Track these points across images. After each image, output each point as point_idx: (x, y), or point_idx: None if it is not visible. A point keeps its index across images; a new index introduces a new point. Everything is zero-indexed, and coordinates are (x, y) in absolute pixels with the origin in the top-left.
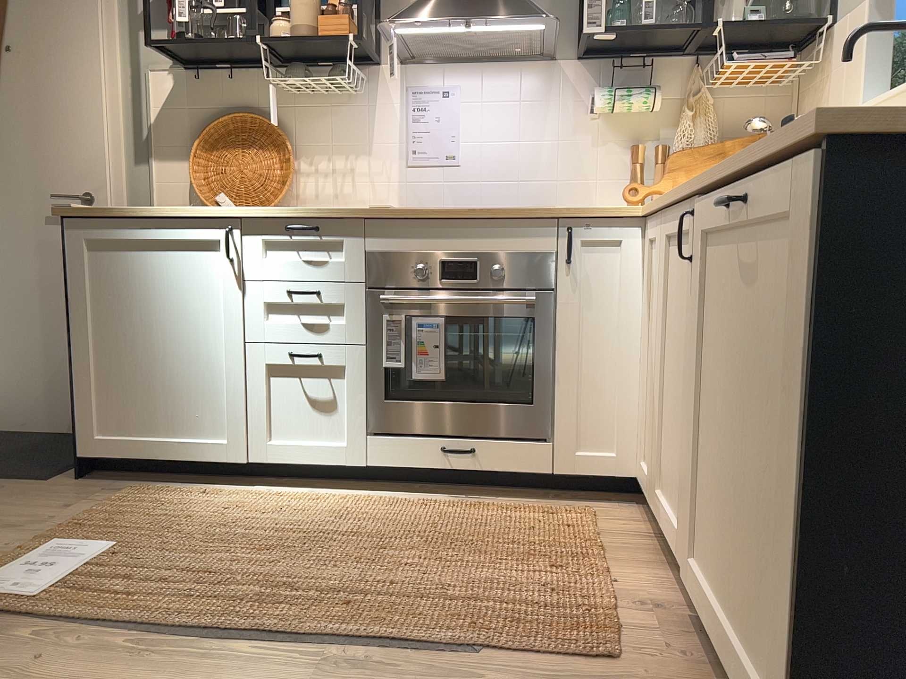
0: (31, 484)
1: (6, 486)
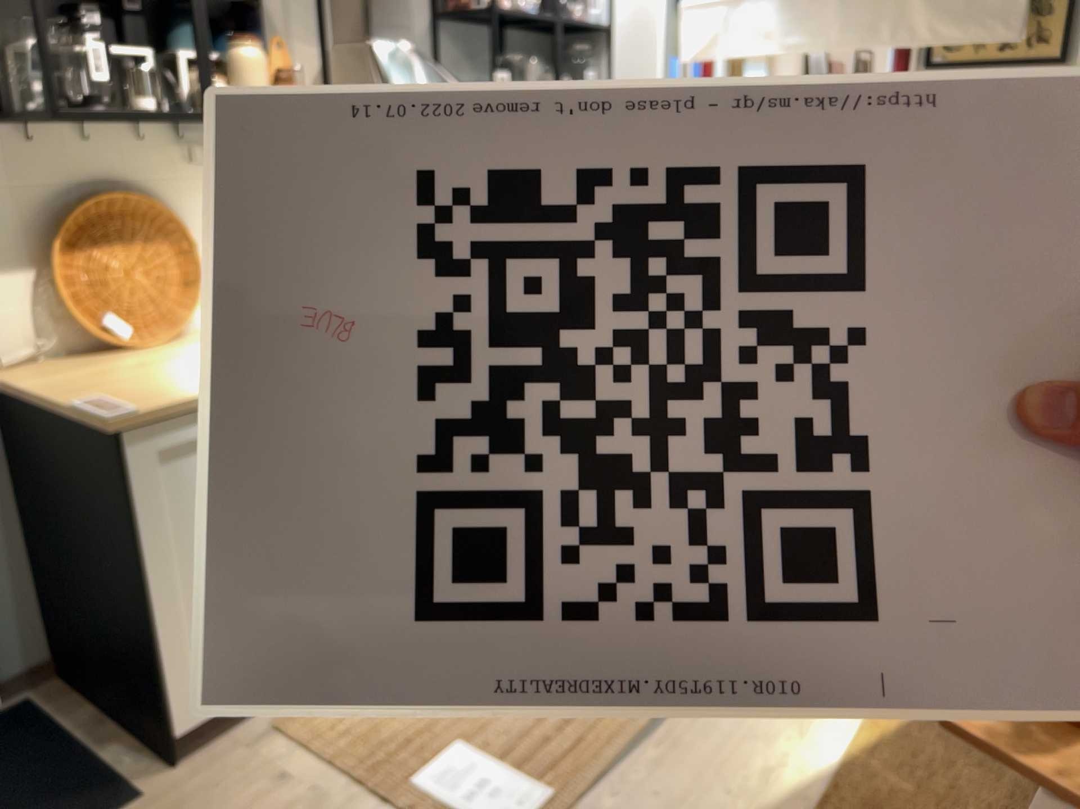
0: None
1: None
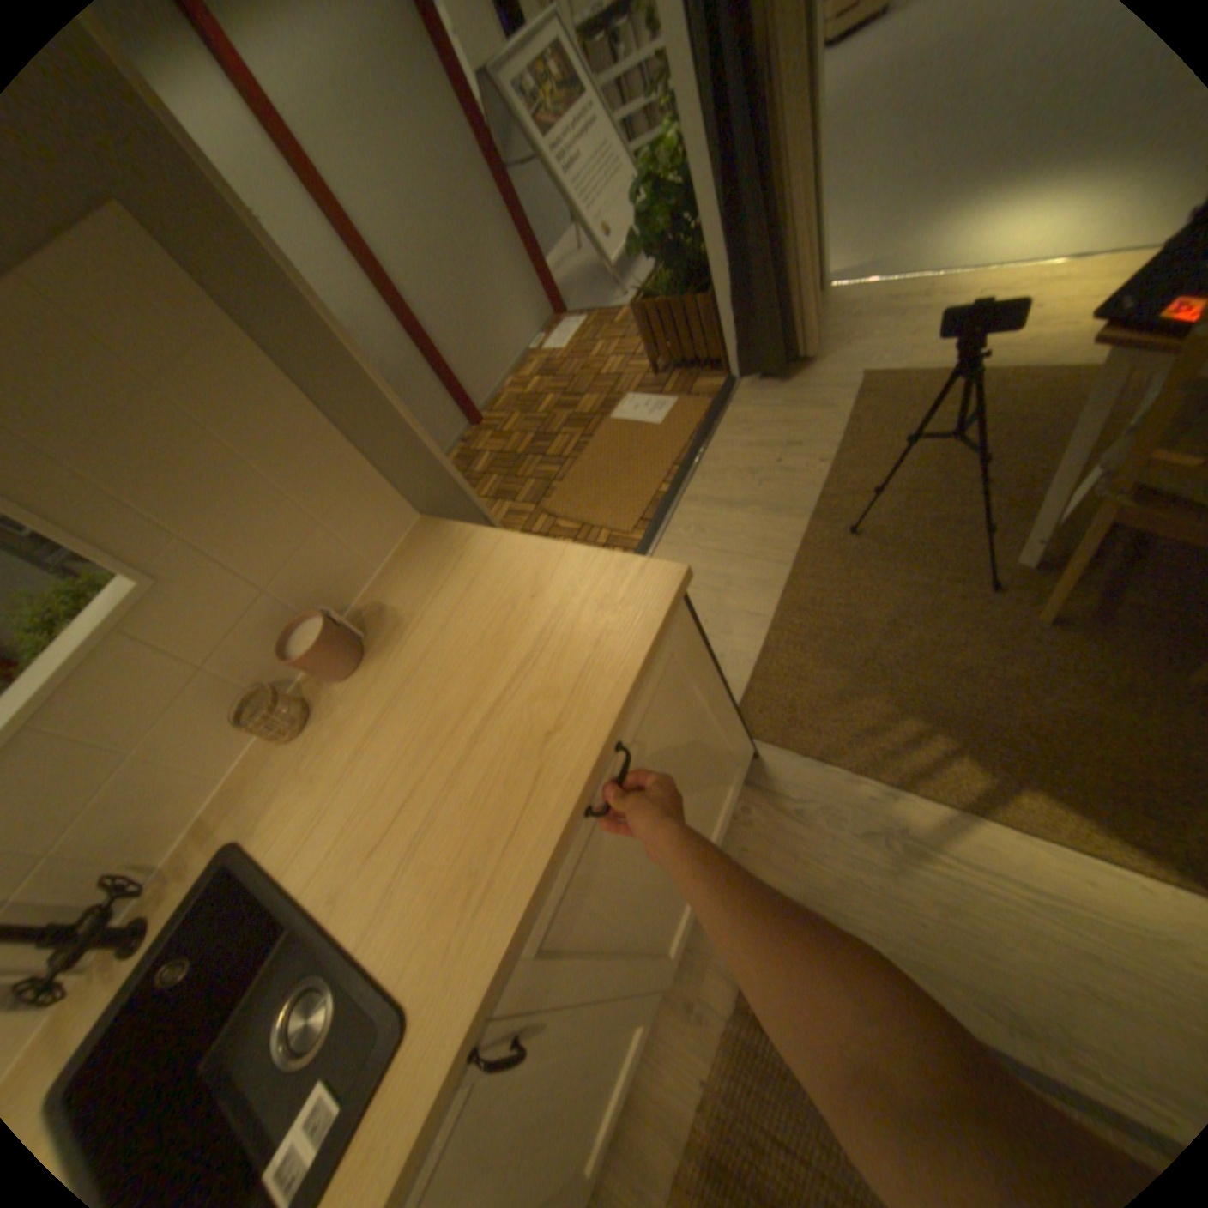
0: None
1: None
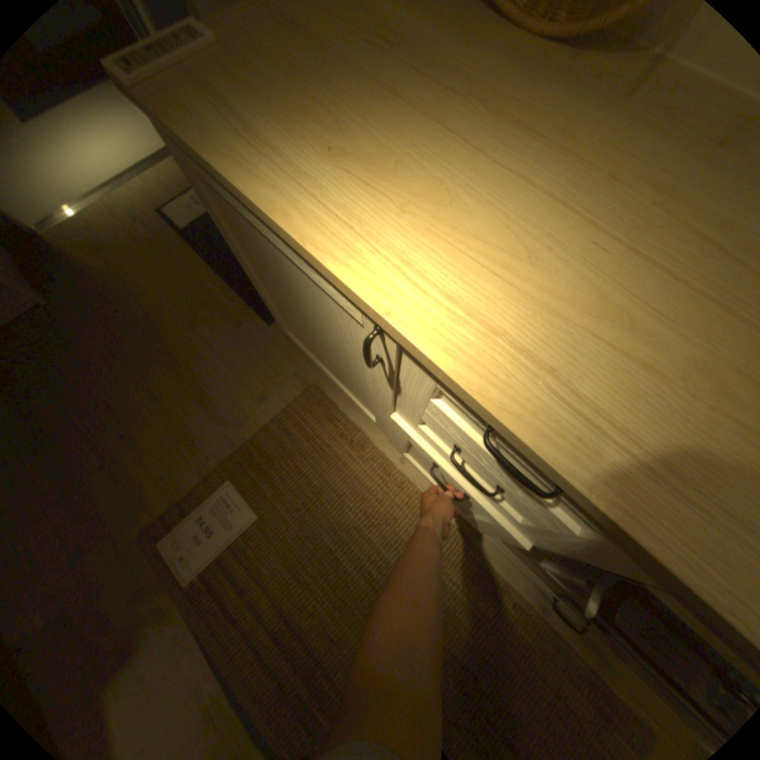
0: (258, 326)
1: (244, 321)
